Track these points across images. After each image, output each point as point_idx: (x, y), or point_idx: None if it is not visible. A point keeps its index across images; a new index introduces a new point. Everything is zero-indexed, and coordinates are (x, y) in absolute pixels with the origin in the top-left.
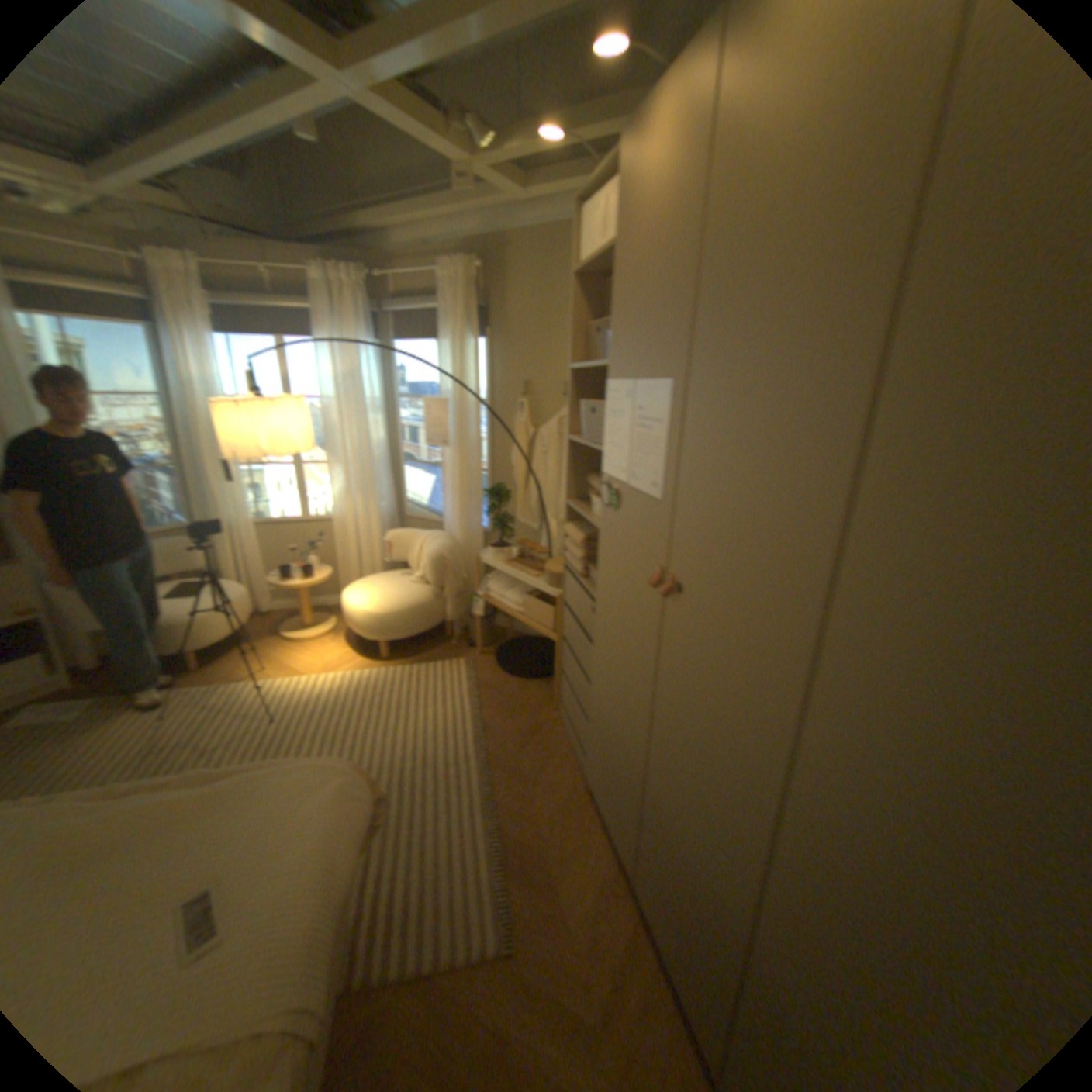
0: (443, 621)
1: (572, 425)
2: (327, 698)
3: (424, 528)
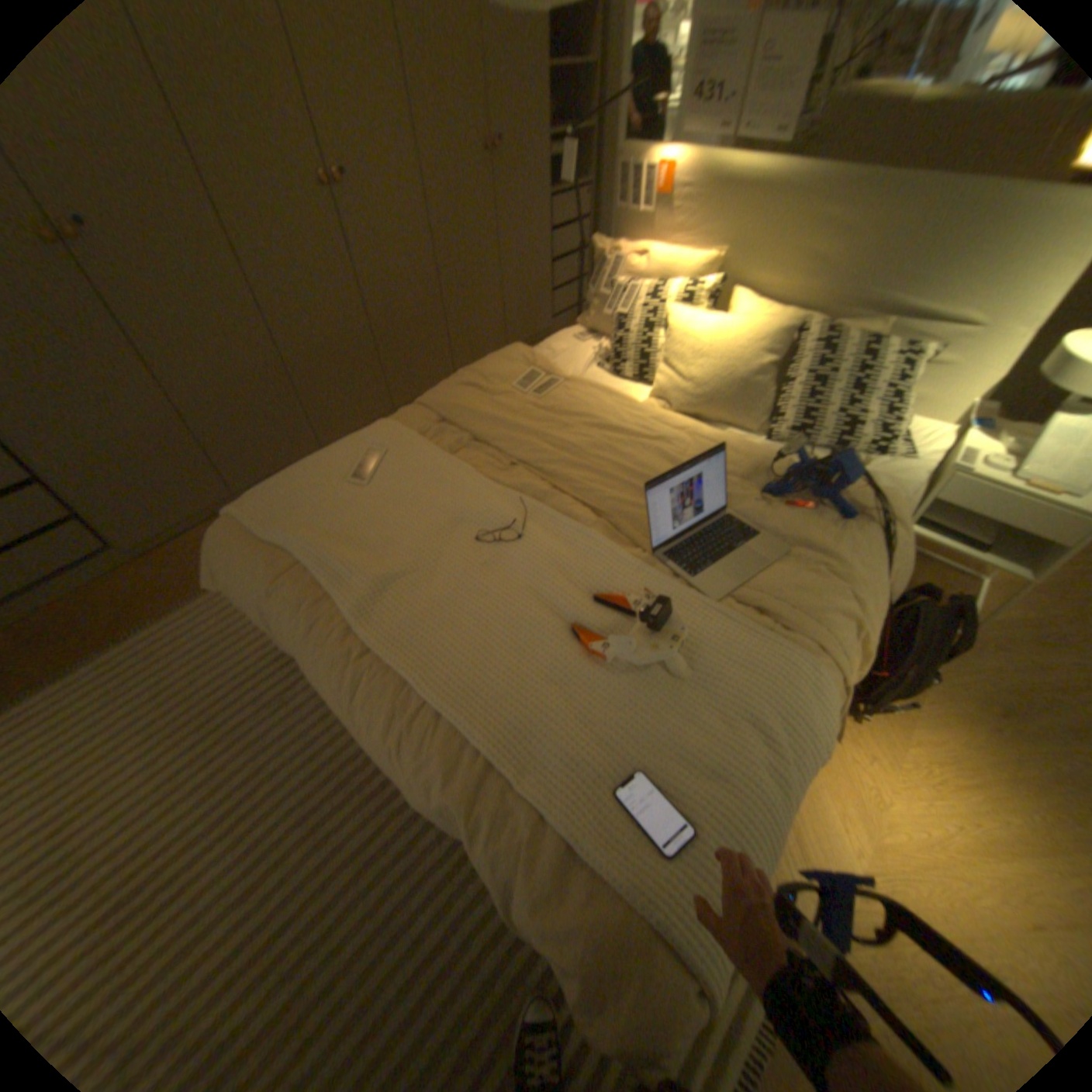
0: None
1: None
2: None
3: None
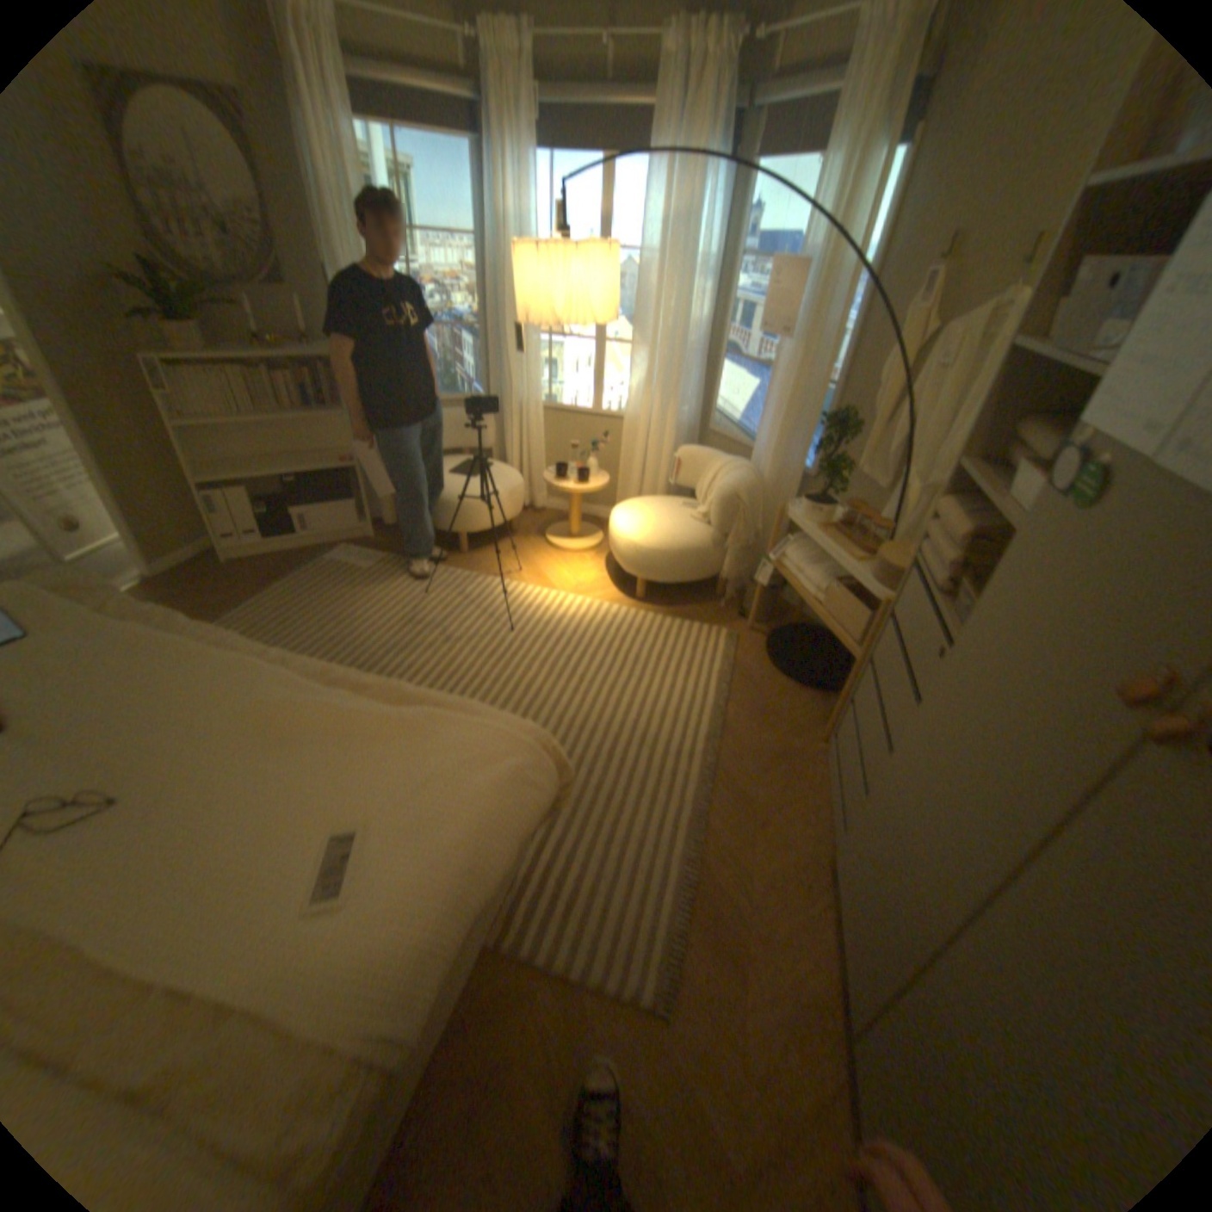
0: (717, 575)
1: (1036, 315)
2: (570, 623)
3: (729, 451)
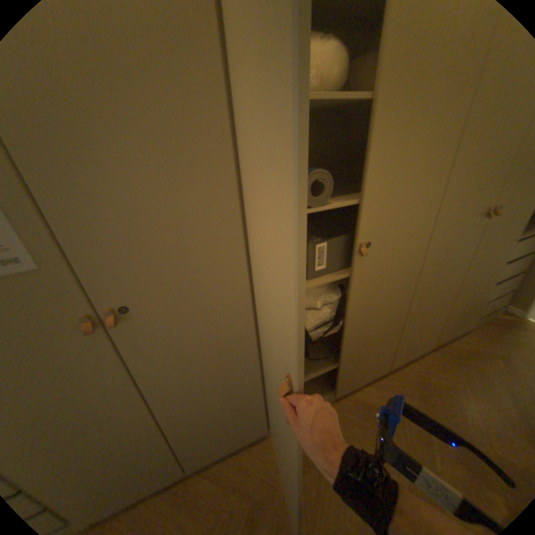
0: None
1: None
2: None
3: None
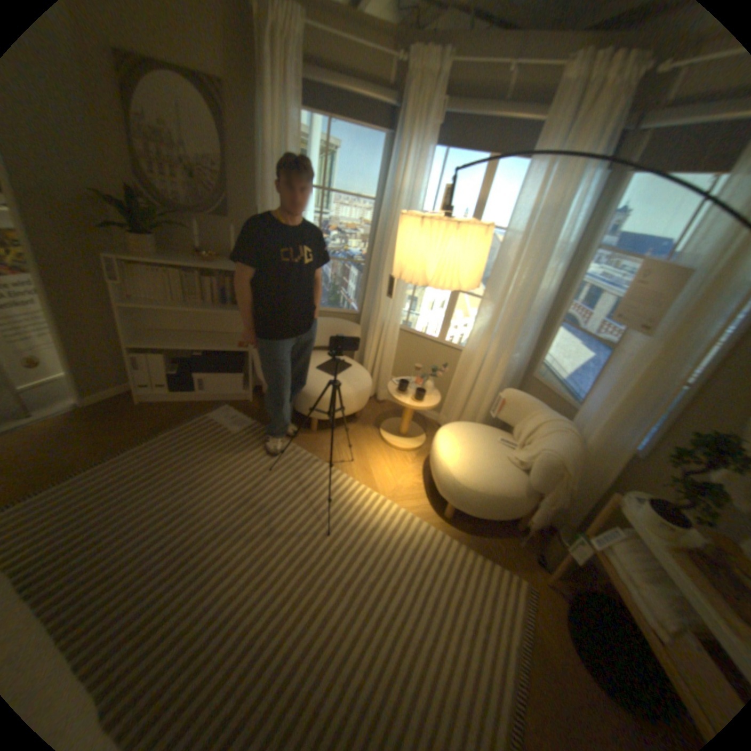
0: (526, 523)
1: None
2: (381, 538)
3: (549, 400)
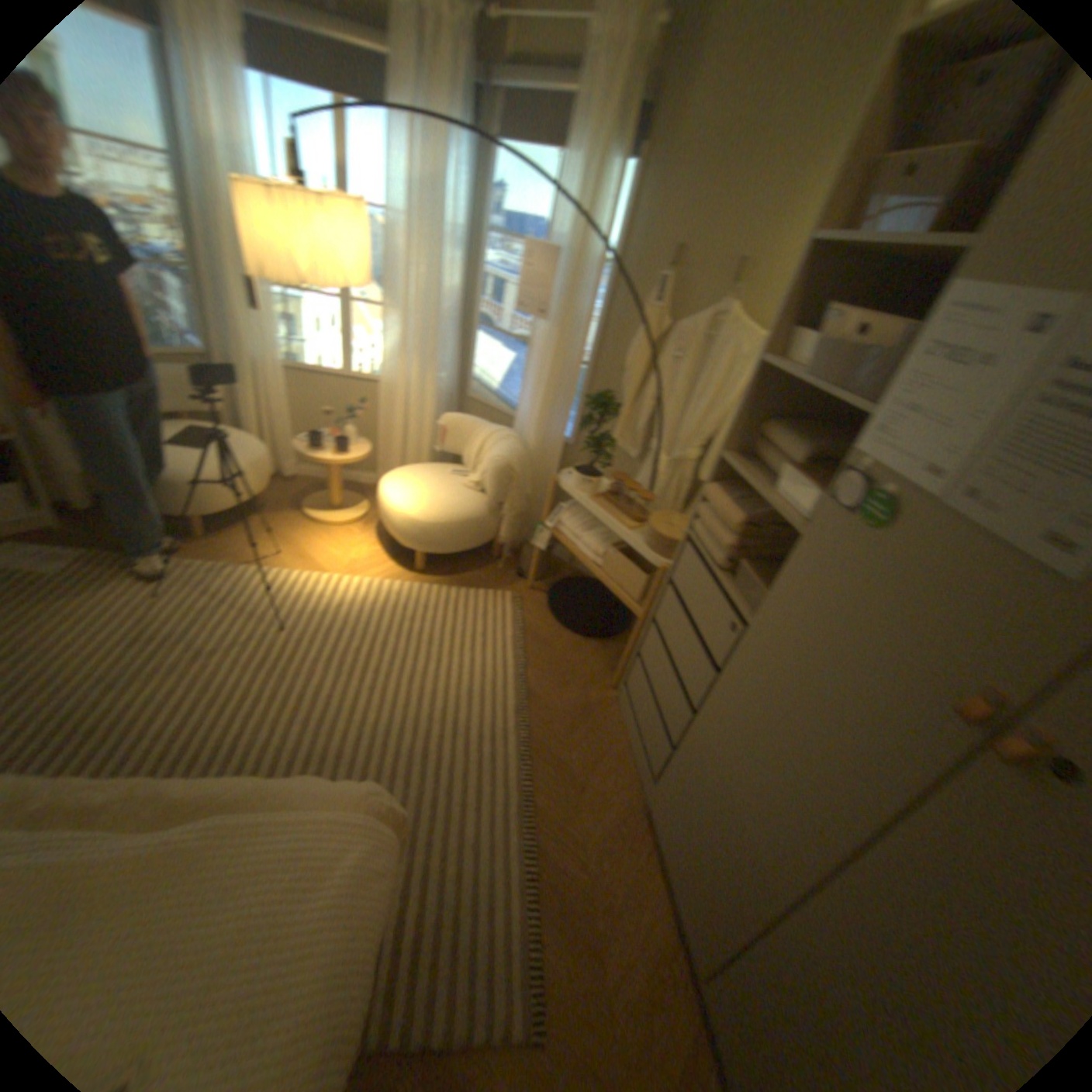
0: (494, 542)
1: (778, 339)
2: (350, 612)
3: (488, 419)
